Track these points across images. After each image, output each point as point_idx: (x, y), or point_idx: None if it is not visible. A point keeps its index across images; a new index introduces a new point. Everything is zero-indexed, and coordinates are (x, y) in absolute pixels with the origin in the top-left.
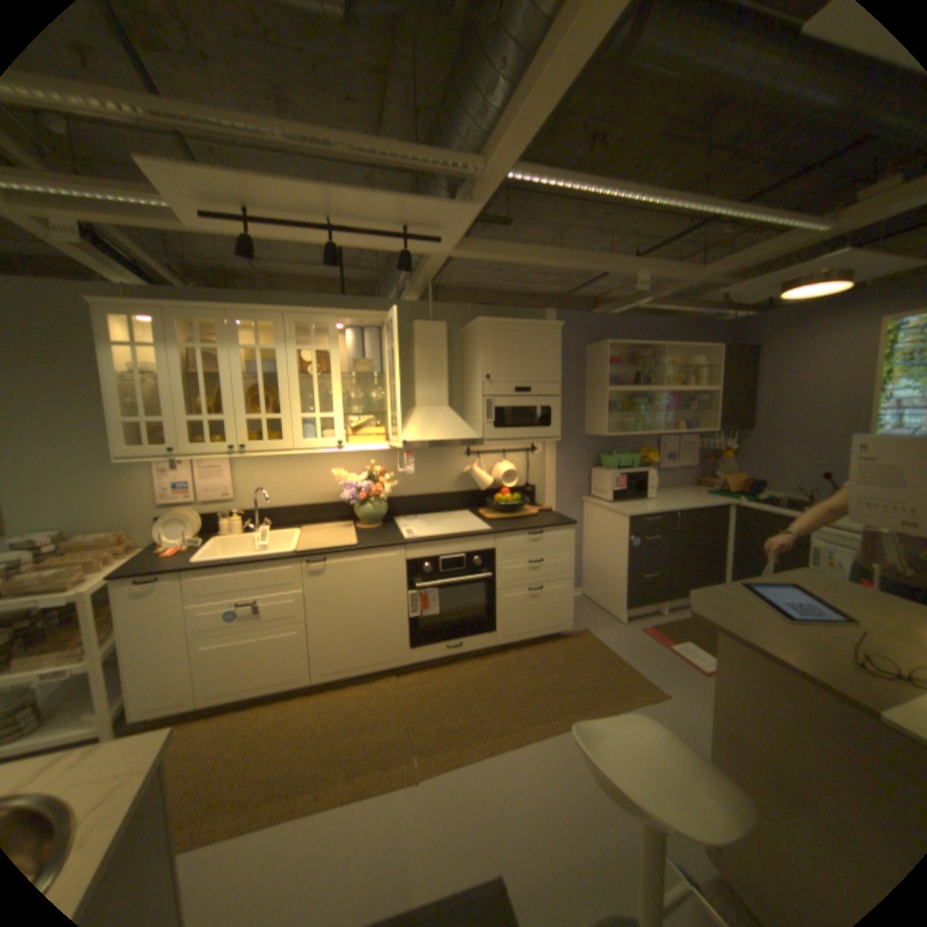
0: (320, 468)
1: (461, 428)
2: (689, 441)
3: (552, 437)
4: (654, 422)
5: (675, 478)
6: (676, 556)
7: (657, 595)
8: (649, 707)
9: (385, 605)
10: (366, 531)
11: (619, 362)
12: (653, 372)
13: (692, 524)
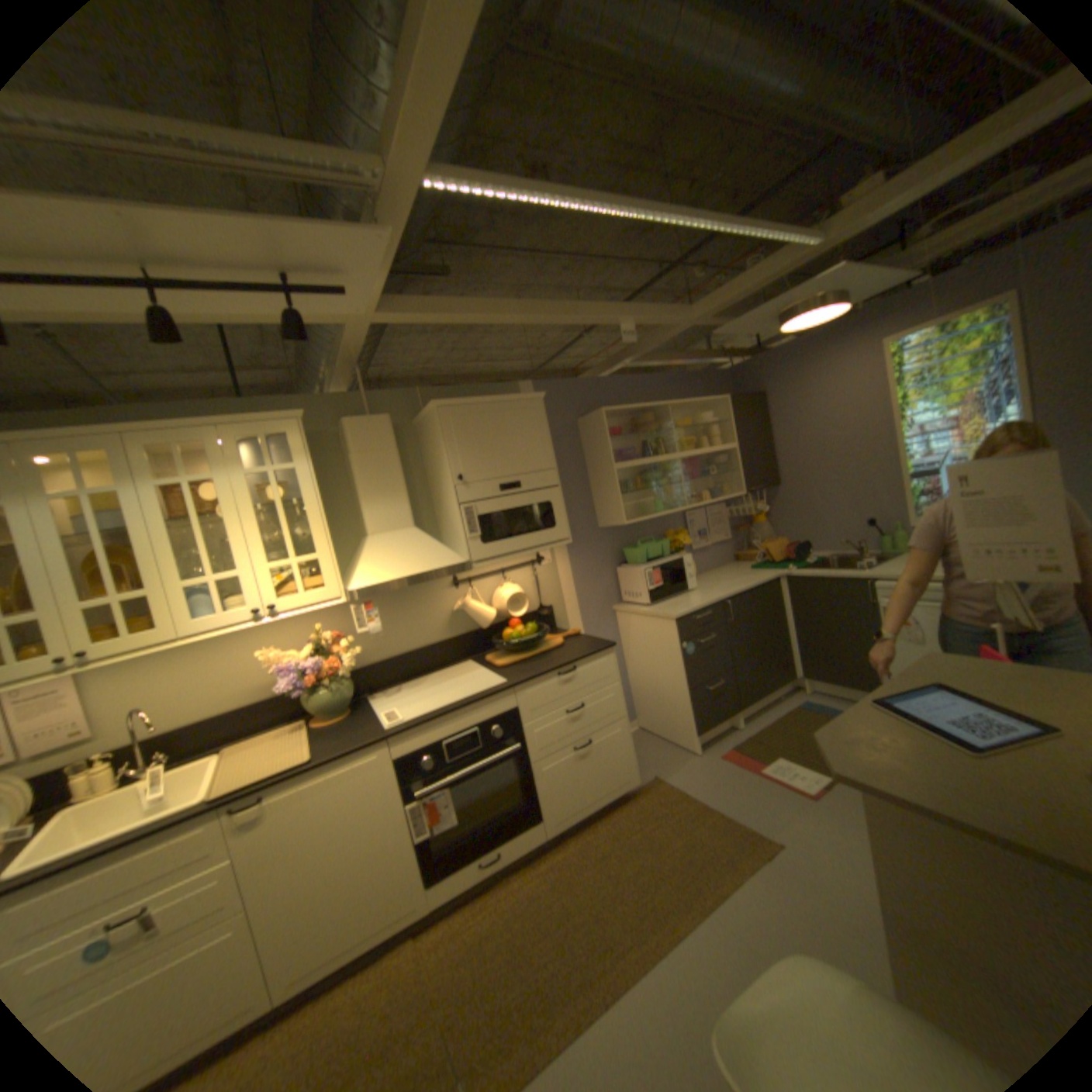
0: (235, 654)
1: (438, 553)
2: (715, 513)
3: (561, 540)
4: (674, 498)
5: (710, 558)
6: (737, 654)
7: (727, 708)
8: (762, 871)
9: (372, 840)
10: (325, 732)
11: (619, 434)
12: (659, 439)
13: (745, 610)
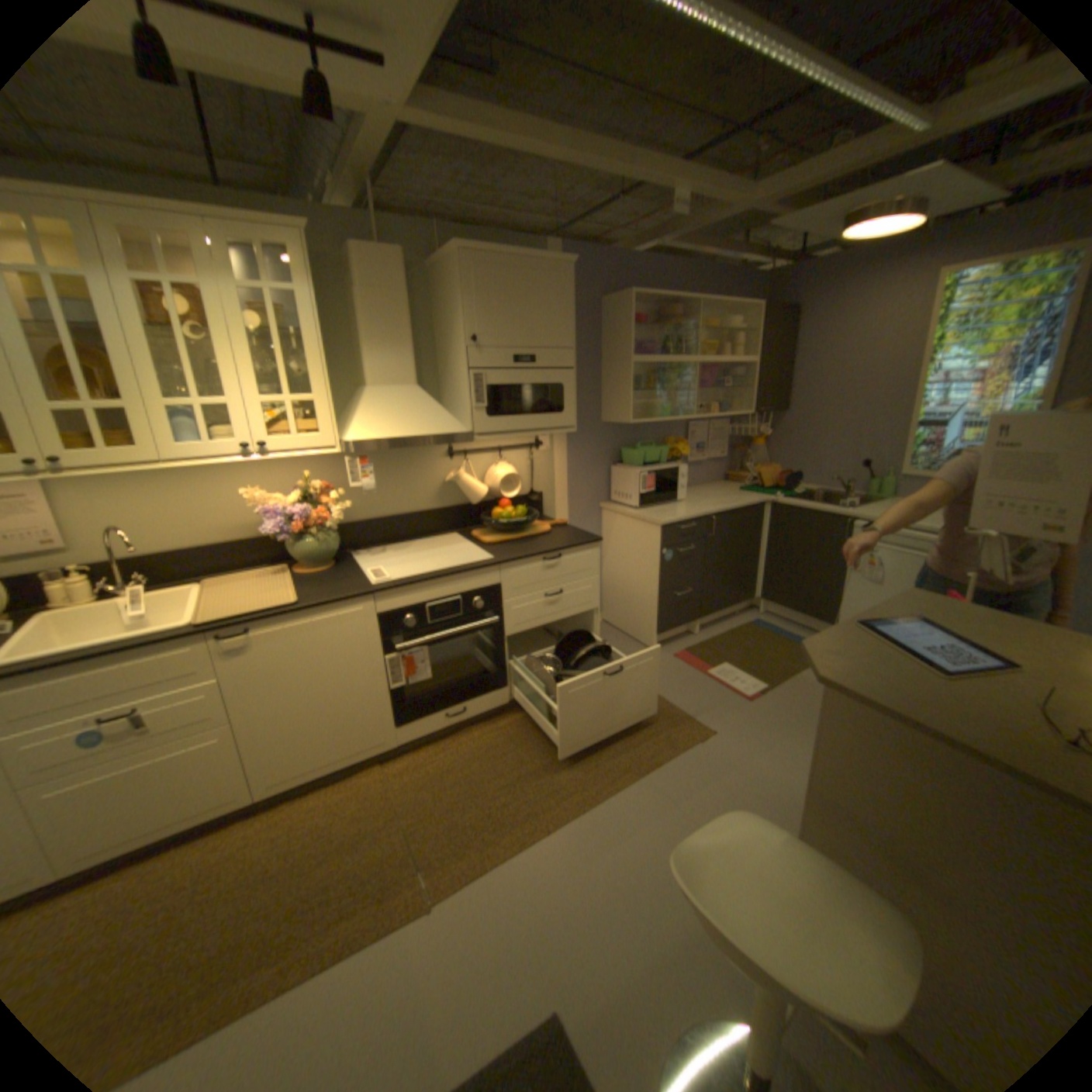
0: (217, 488)
1: (440, 418)
2: (718, 428)
3: (566, 427)
4: (683, 404)
5: (702, 473)
6: (709, 567)
7: (688, 614)
8: (694, 748)
9: (352, 680)
10: (310, 579)
11: (642, 323)
12: (682, 337)
13: (726, 528)
